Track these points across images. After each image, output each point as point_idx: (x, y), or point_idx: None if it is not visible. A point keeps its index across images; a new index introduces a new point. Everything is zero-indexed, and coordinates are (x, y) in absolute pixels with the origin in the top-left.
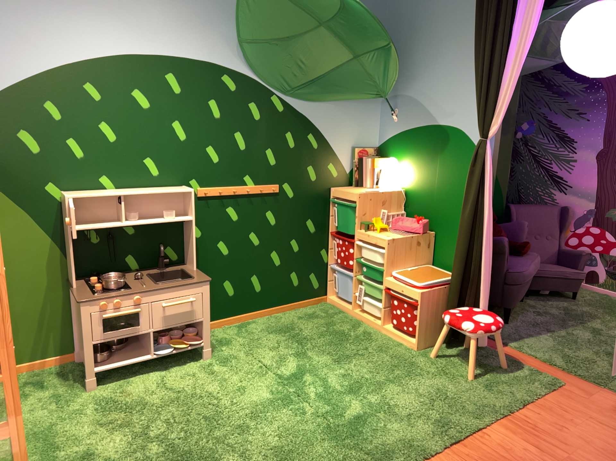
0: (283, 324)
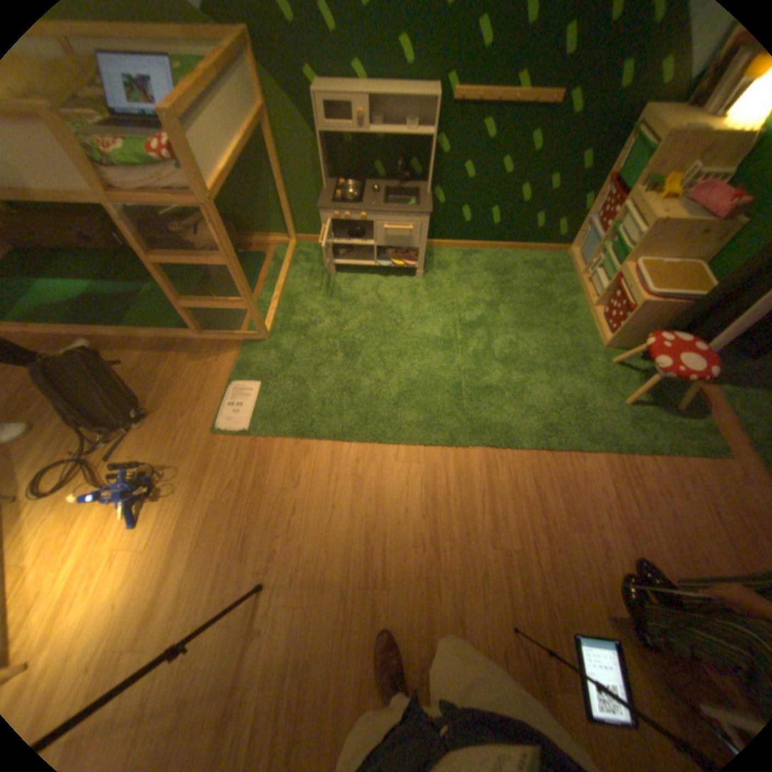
0: (503, 265)
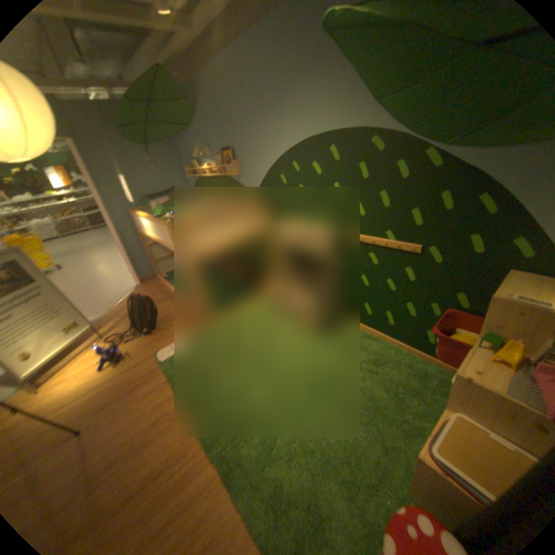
0: (388, 360)
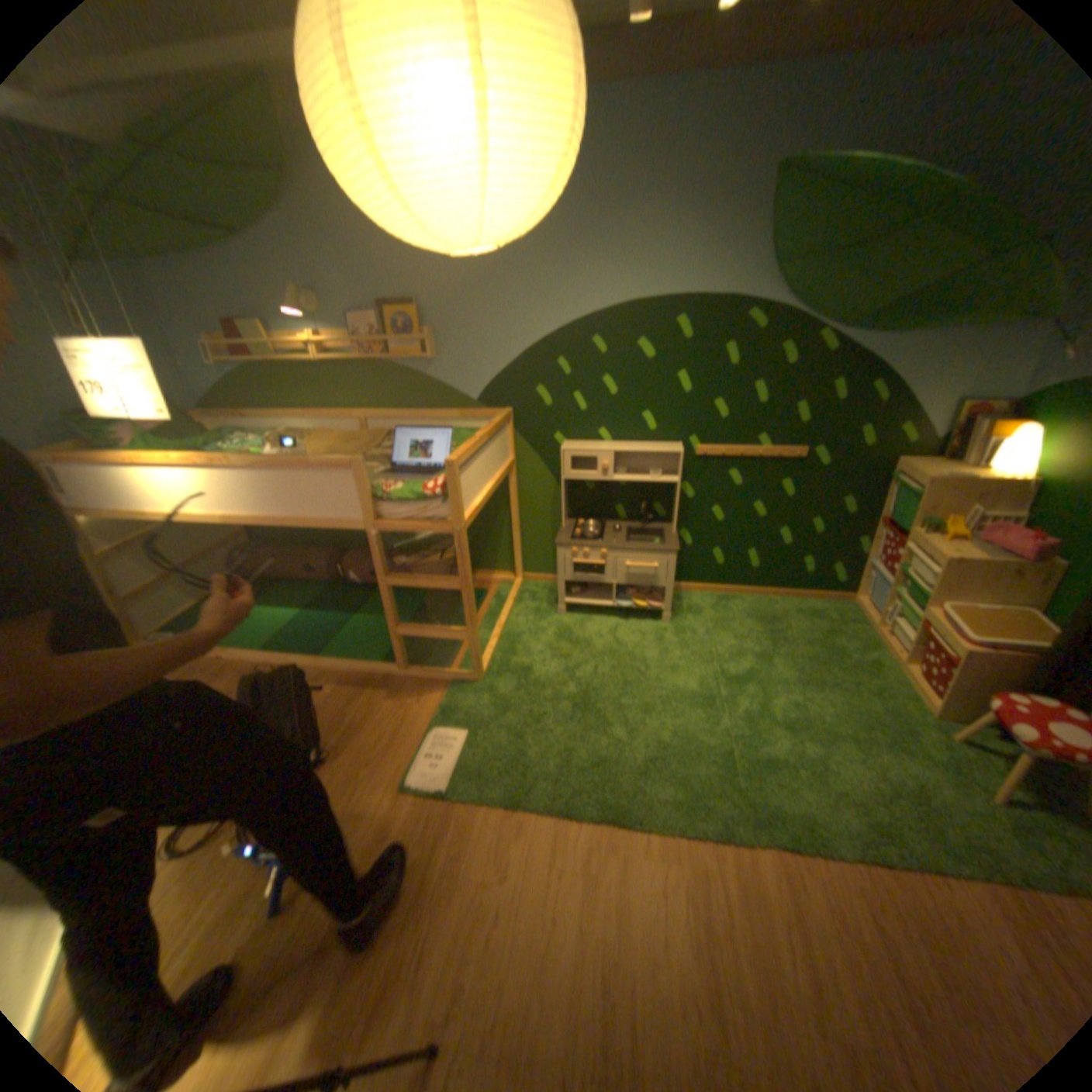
0: (772, 613)
